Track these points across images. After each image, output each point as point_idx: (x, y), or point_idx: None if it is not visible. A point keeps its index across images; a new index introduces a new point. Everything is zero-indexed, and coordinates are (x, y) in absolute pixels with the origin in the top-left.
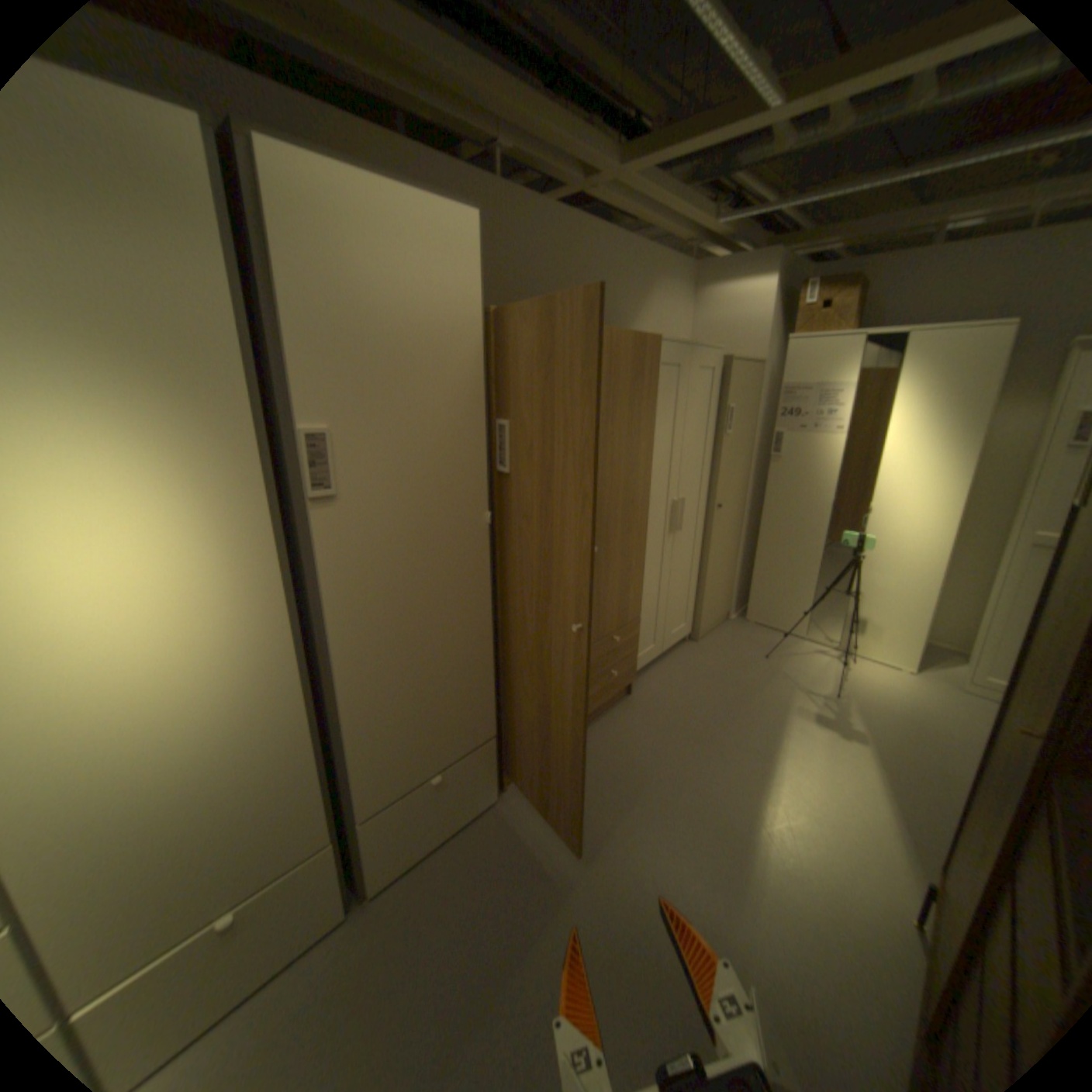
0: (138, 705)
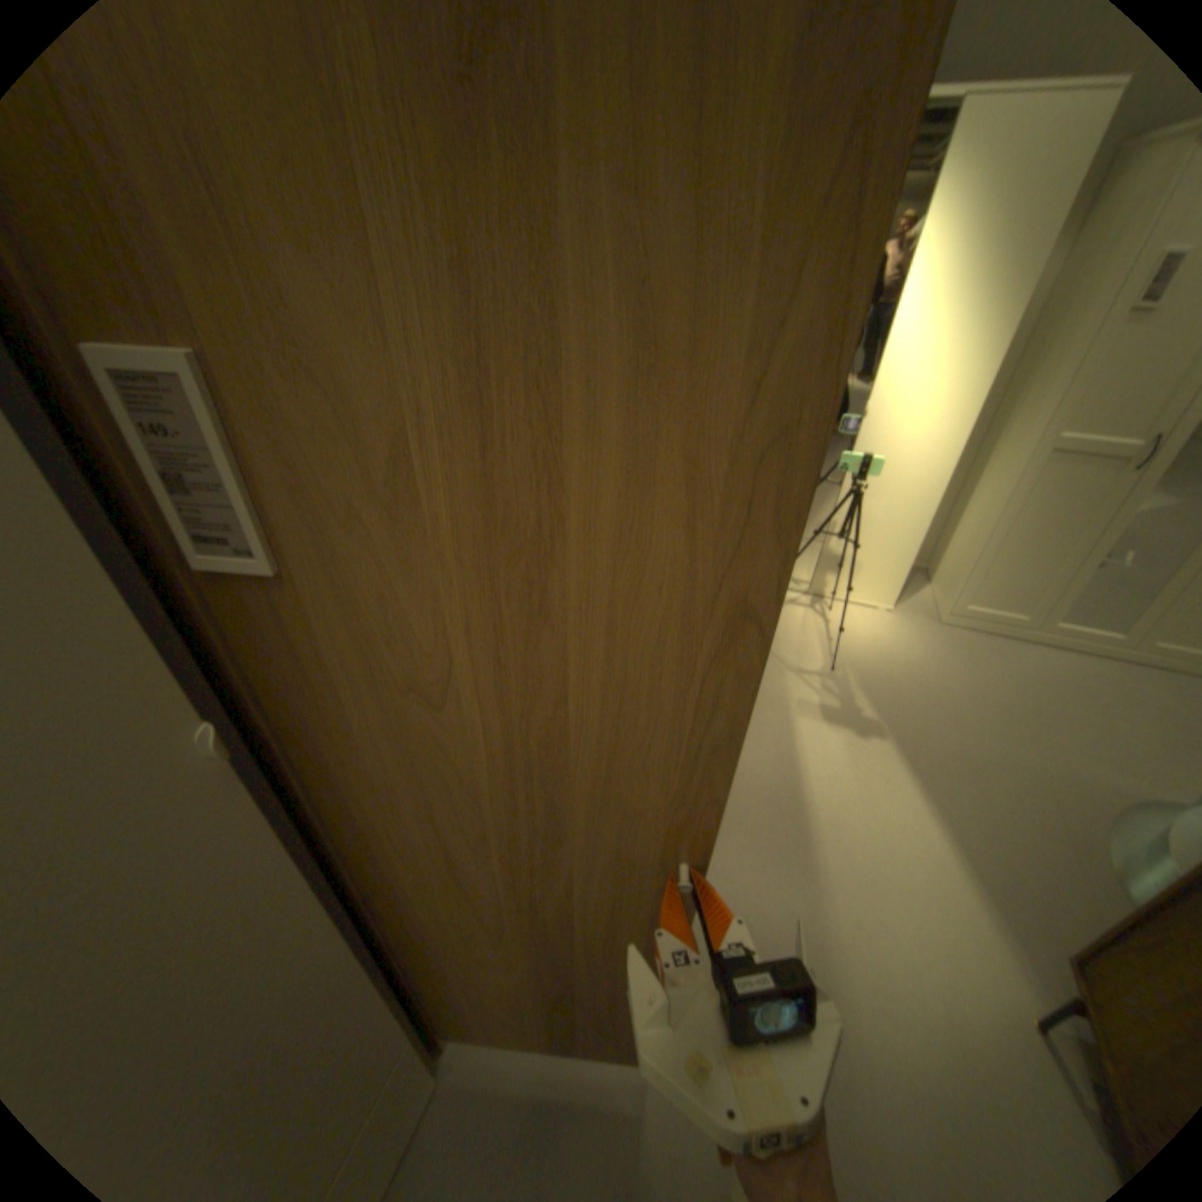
0: None
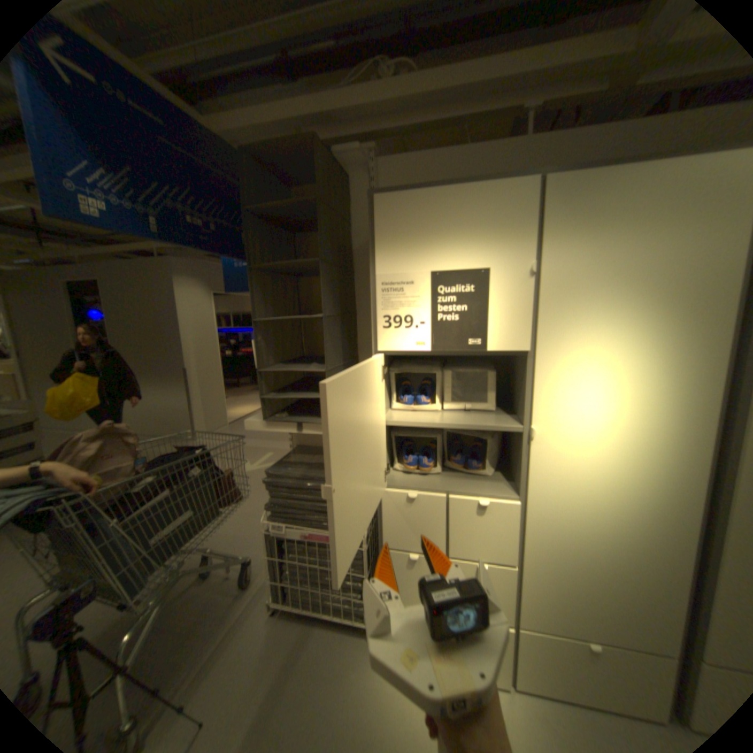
0: (601, 494)
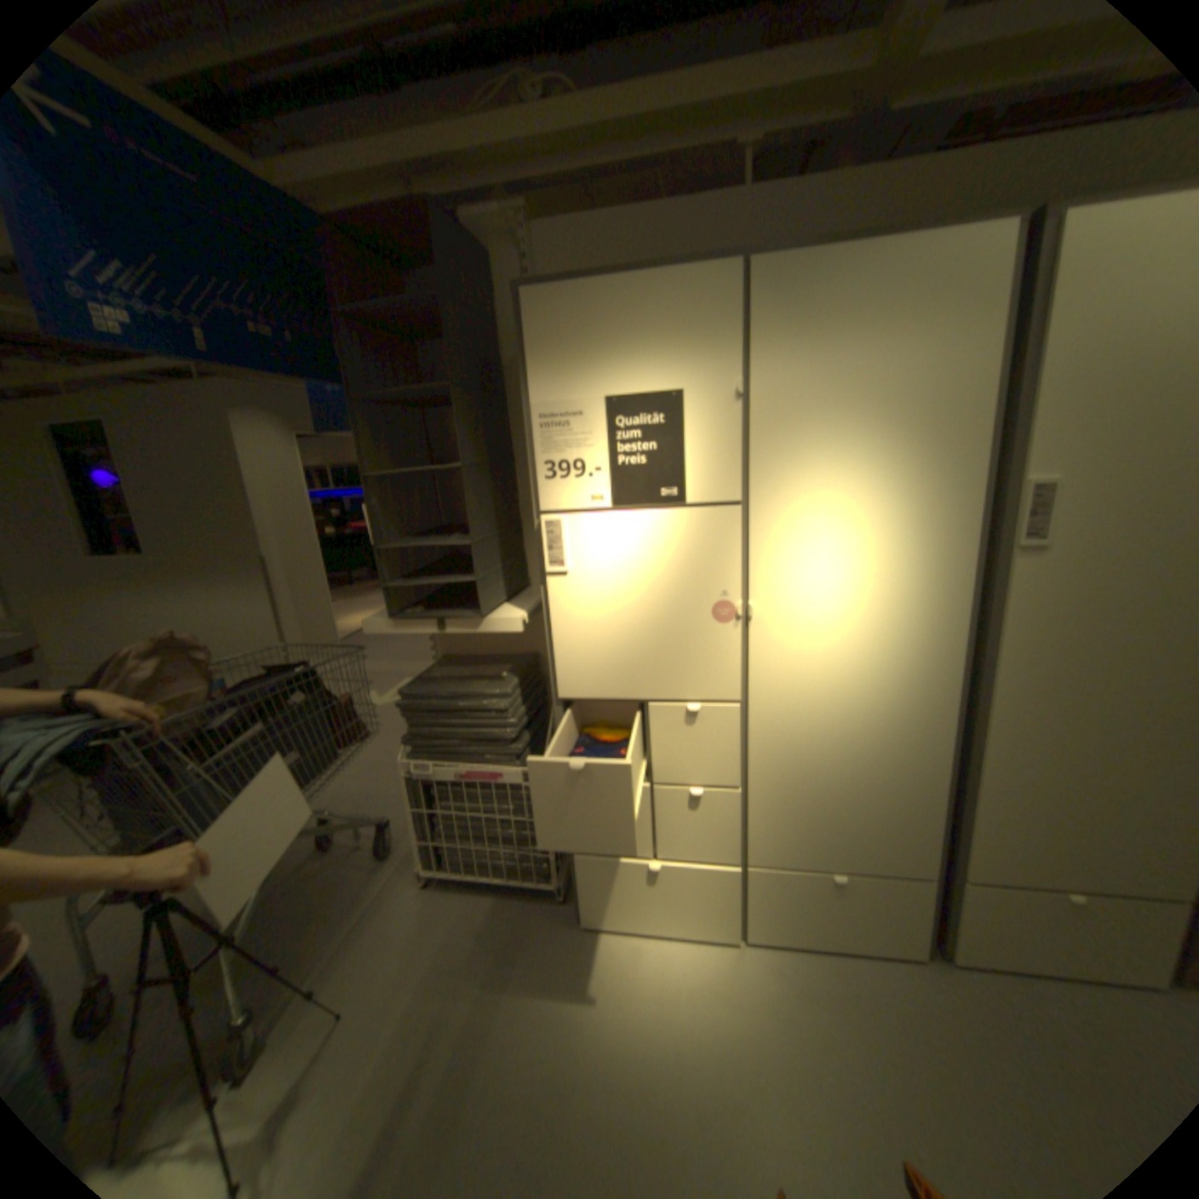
0: (839, 685)
